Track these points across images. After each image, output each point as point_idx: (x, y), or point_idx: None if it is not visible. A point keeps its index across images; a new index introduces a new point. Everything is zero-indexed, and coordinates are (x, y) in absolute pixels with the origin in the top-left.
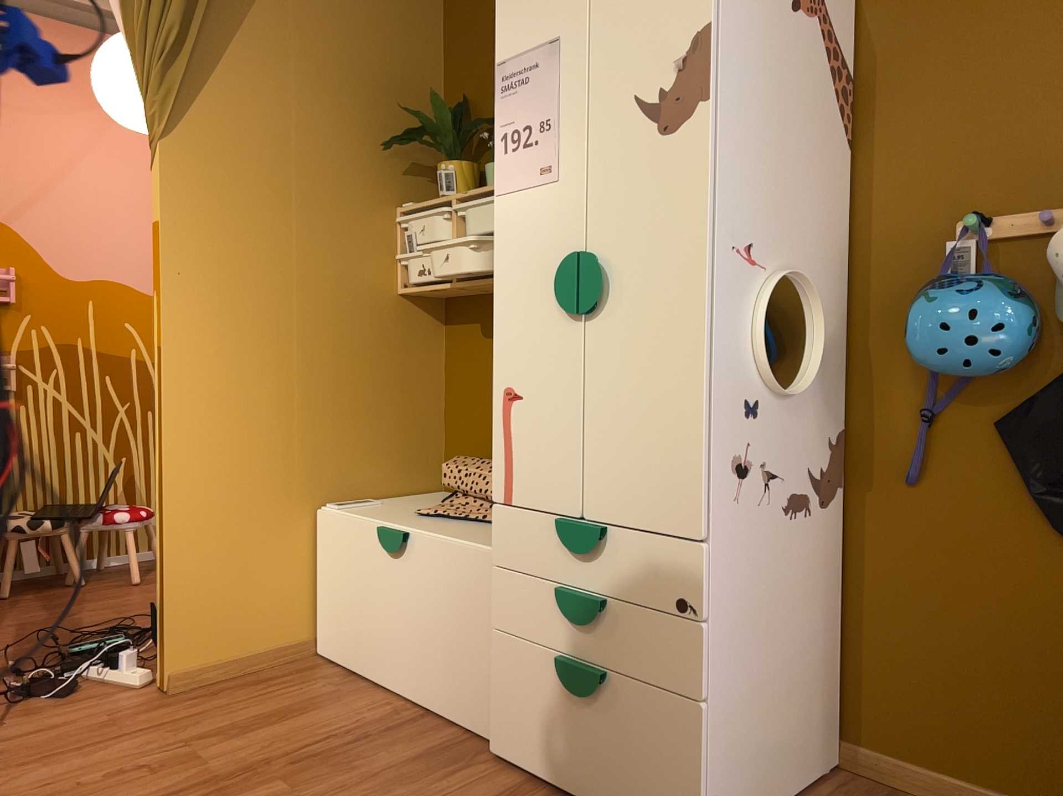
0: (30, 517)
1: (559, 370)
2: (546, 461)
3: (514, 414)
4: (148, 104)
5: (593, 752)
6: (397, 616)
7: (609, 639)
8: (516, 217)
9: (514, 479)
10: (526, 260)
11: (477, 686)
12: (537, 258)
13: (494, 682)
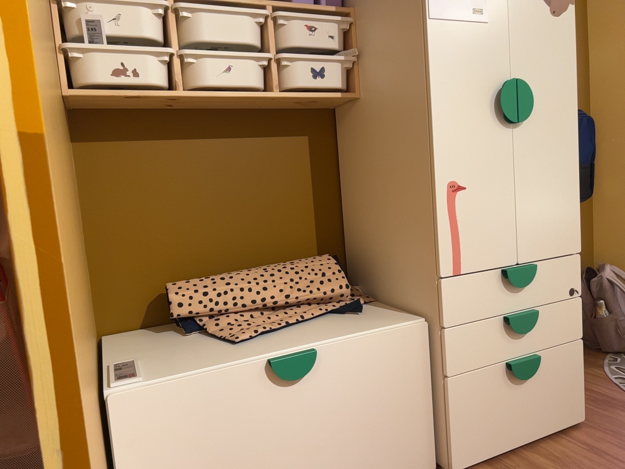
0: None
1: (497, 164)
2: (490, 231)
3: (461, 202)
4: None
5: (530, 407)
6: (304, 443)
7: (536, 331)
8: (452, 42)
9: (463, 252)
10: (463, 79)
11: (413, 439)
12: (474, 79)
13: (449, 419)
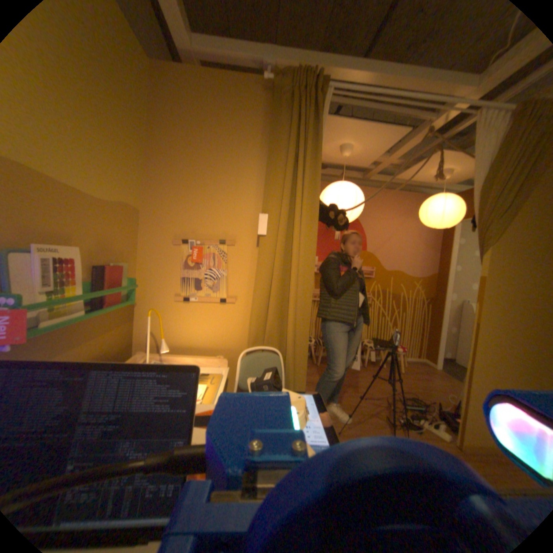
0: (373, 344)
1: None
2: None
3: None
4: (485, 231)
5: None
6: None
7: None
8: None
9: None
10: None
11: None
12: None
13: None
